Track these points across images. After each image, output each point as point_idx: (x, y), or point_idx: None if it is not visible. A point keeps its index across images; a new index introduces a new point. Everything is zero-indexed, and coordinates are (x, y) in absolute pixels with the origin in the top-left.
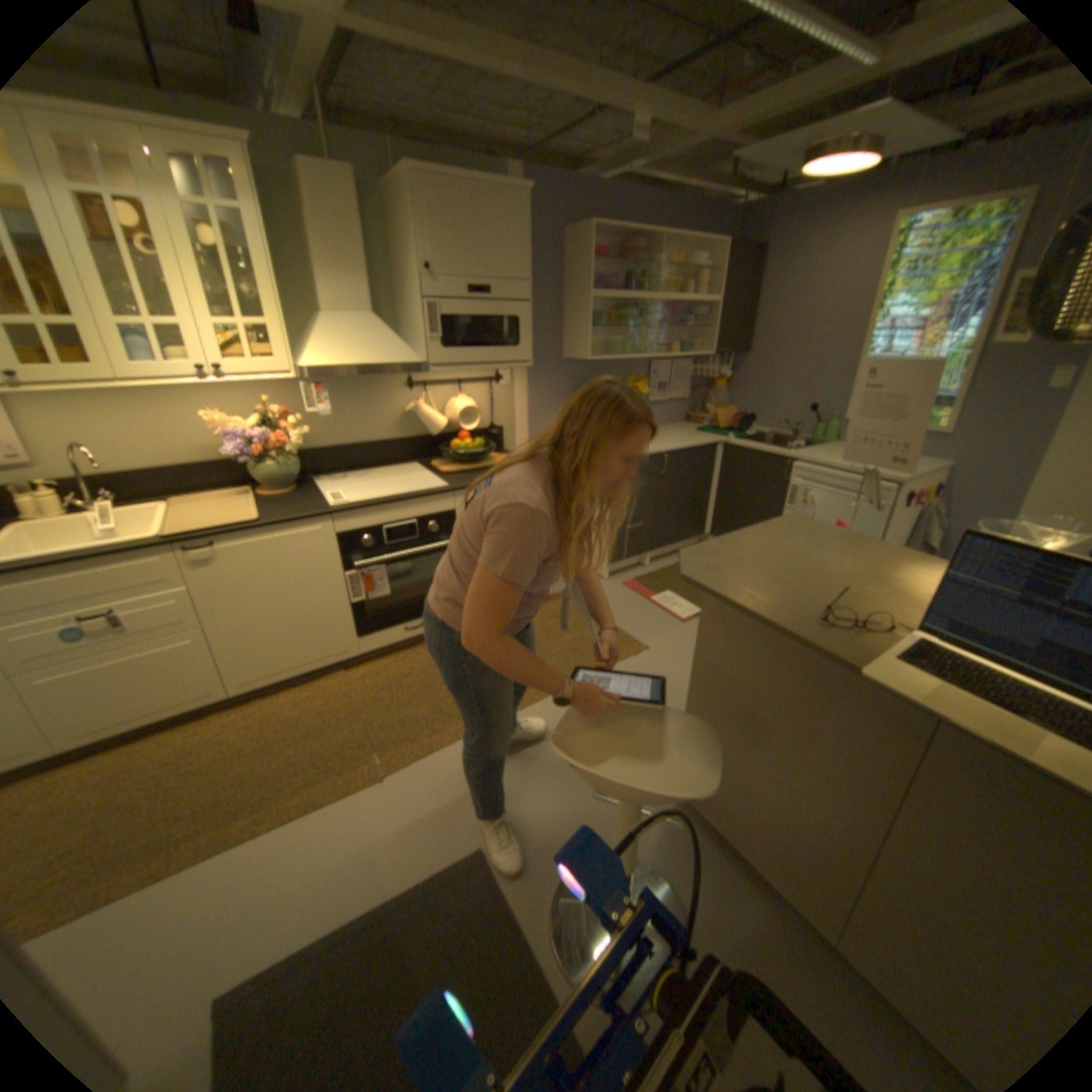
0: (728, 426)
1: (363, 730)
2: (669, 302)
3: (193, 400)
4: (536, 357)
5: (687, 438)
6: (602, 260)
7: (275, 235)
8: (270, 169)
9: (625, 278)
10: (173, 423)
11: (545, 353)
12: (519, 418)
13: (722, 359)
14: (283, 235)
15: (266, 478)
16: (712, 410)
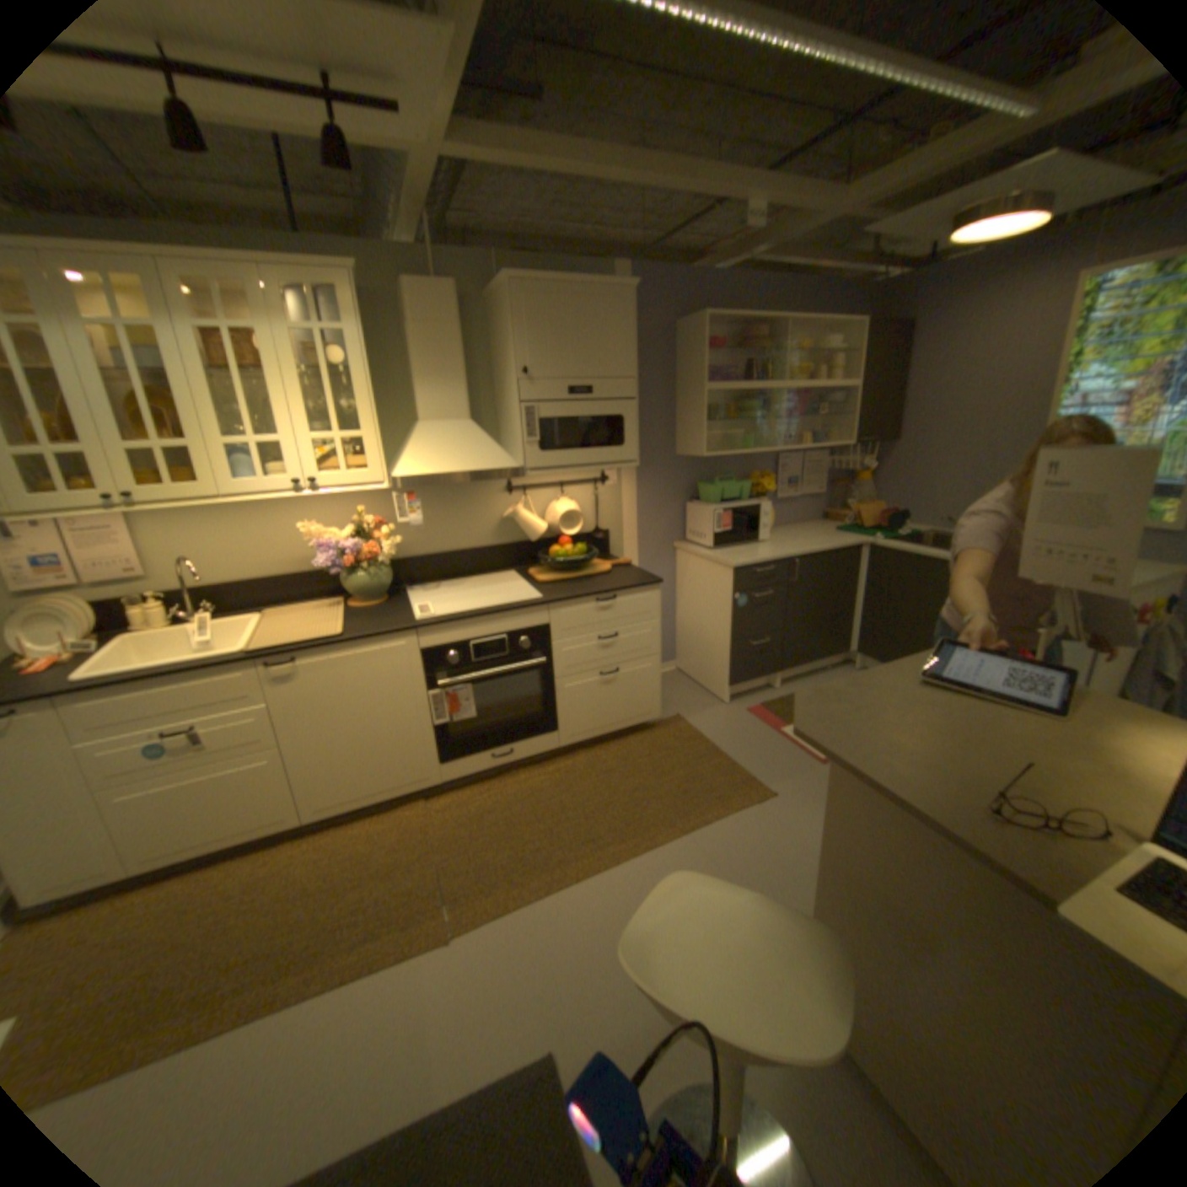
0: (875, 525)
1: (434, 876)
2: (797, 390)
3: (295, 512)
4: (646, 456)
5: (825, 540)
6: (719, 352)
7: (380, 351)
8: (378, 291)
9: (745, 368)
10: (274, 536)
11: (656, 452)
12: (627, 521)
13: (866, 449)
14: (388, 351)
15: (356, 590)
16: (855, 507)
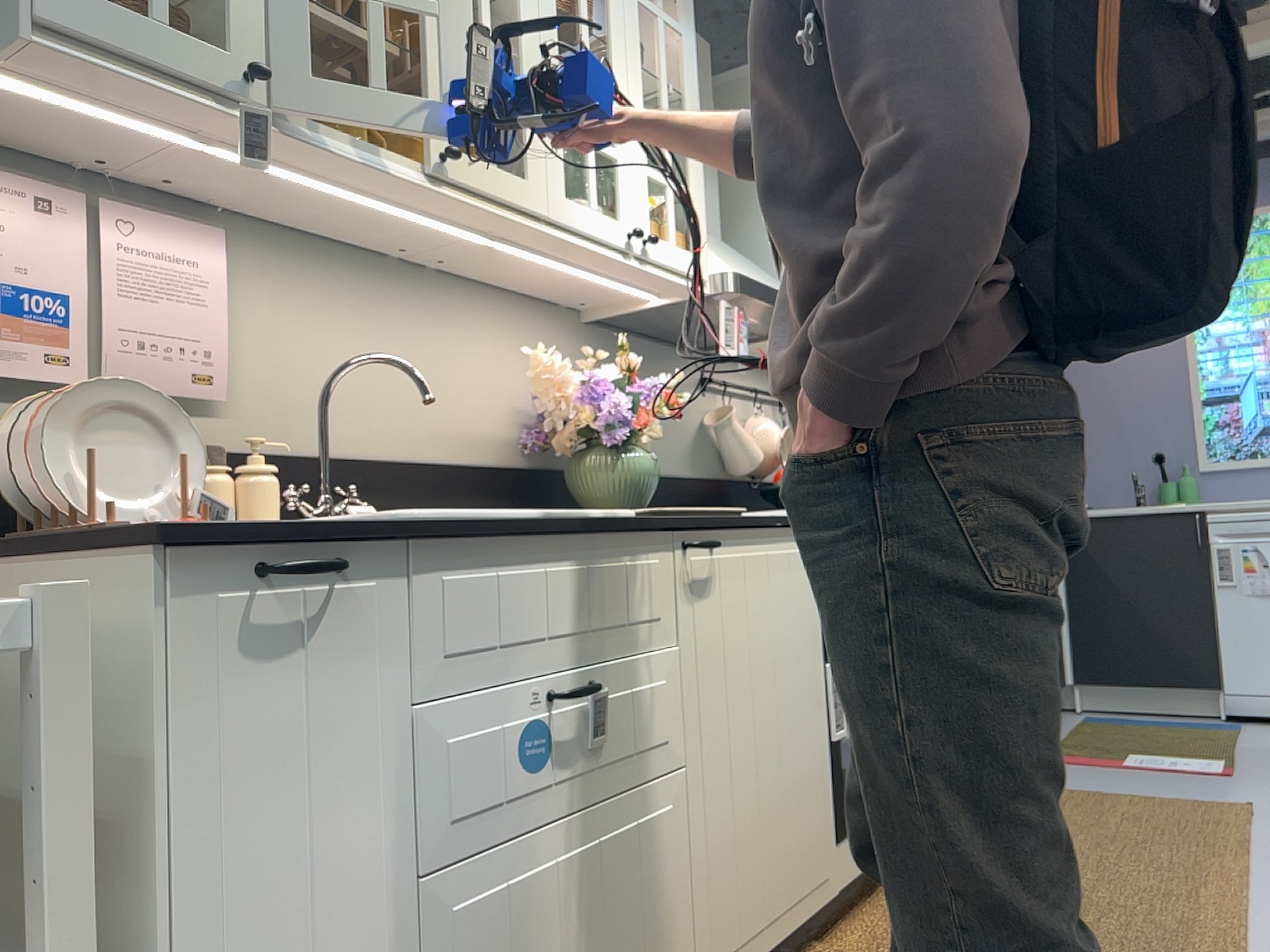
0: None
1: None
2: None
3: (472, 333)
4: None
5: None
6: None
7: None
8: None
9: None
10: (439, 371)
11: None
12: None
13: None
14: None
15: (625, 481)
16: None
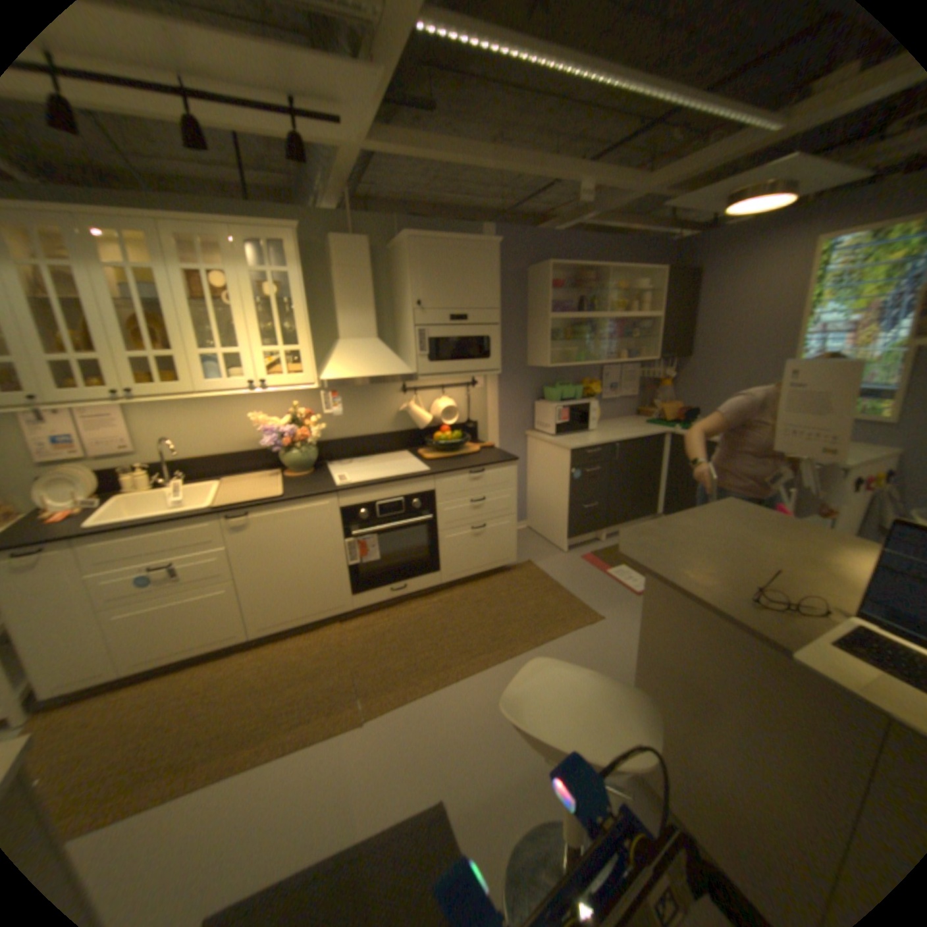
0: (674, 419)
1: (349, 678)
2: (616, 319)
3: (244, 406)
4: (504, 366)
5: (637, 429)
6: (558, 290)
7: (310, 287)
8: (310, 244)
9: (577, 302)
10: (228, 423)
11: (511, 363)
12: (490, 414)
13: (666, 362)
14: (315, 288)
15: (290, 464)
16: (659, 405)
